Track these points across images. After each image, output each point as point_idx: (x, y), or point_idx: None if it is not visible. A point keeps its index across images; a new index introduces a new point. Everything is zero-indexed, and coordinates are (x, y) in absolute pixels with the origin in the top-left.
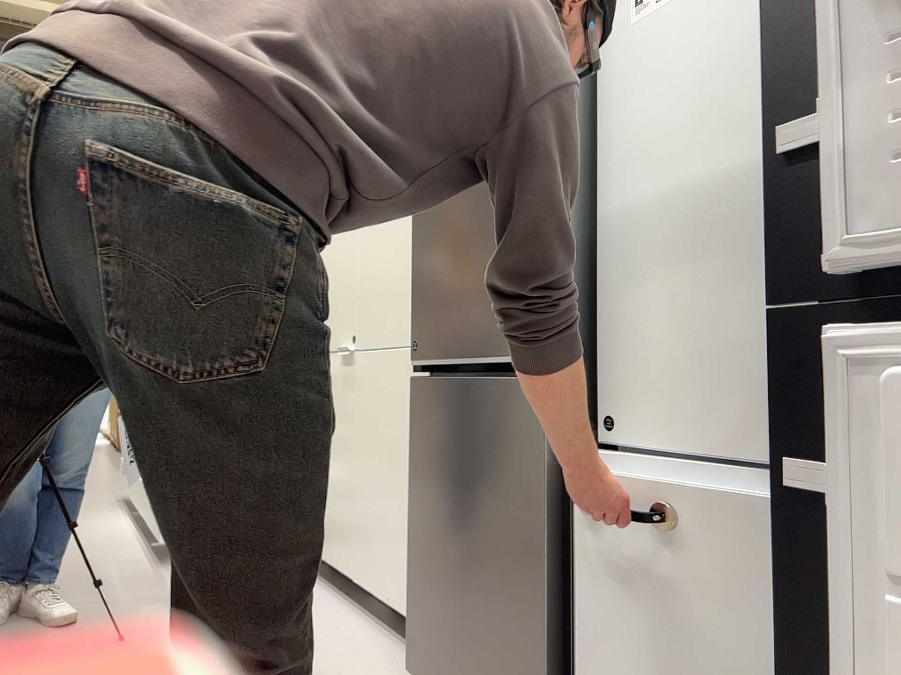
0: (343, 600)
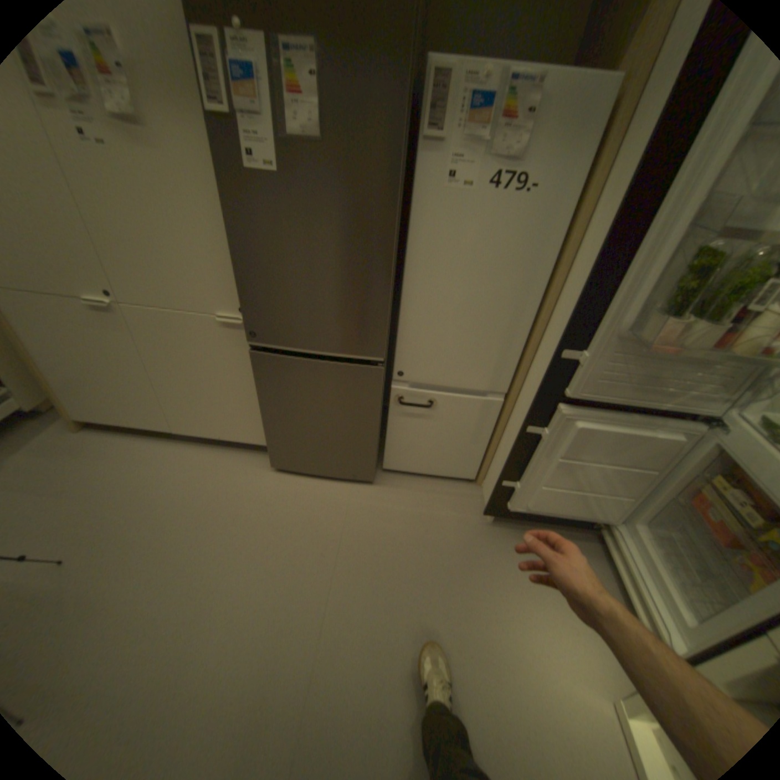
0: (159, 440)
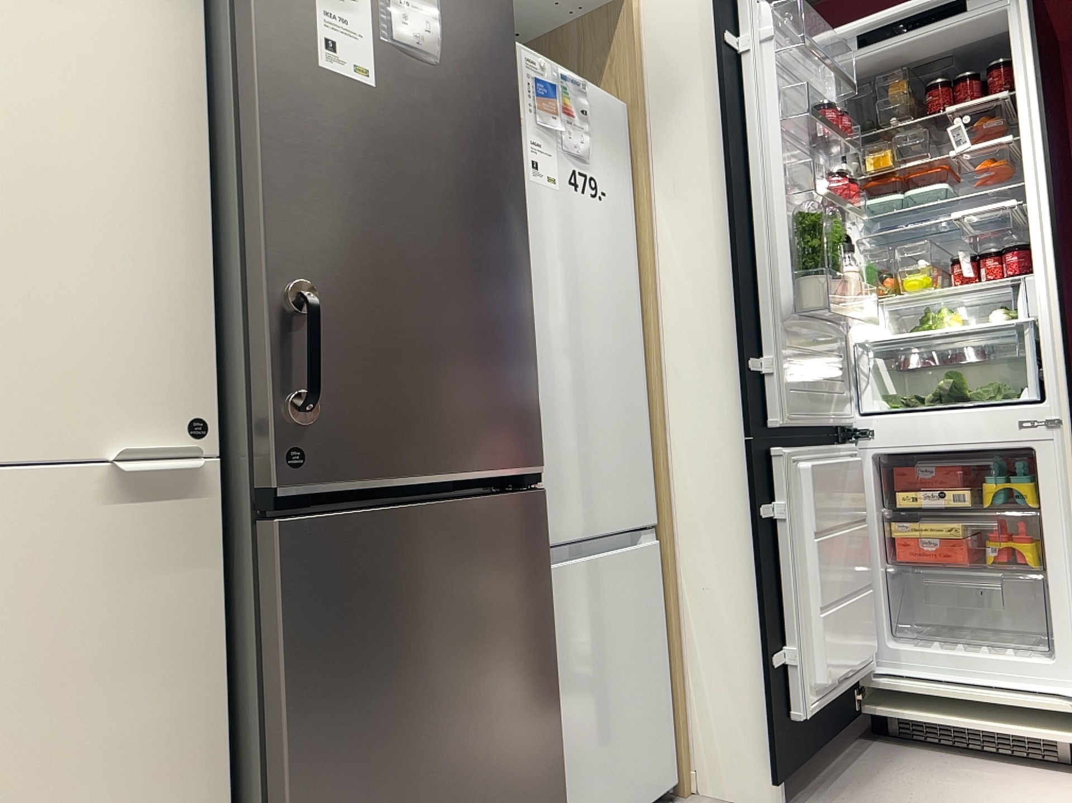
0: None
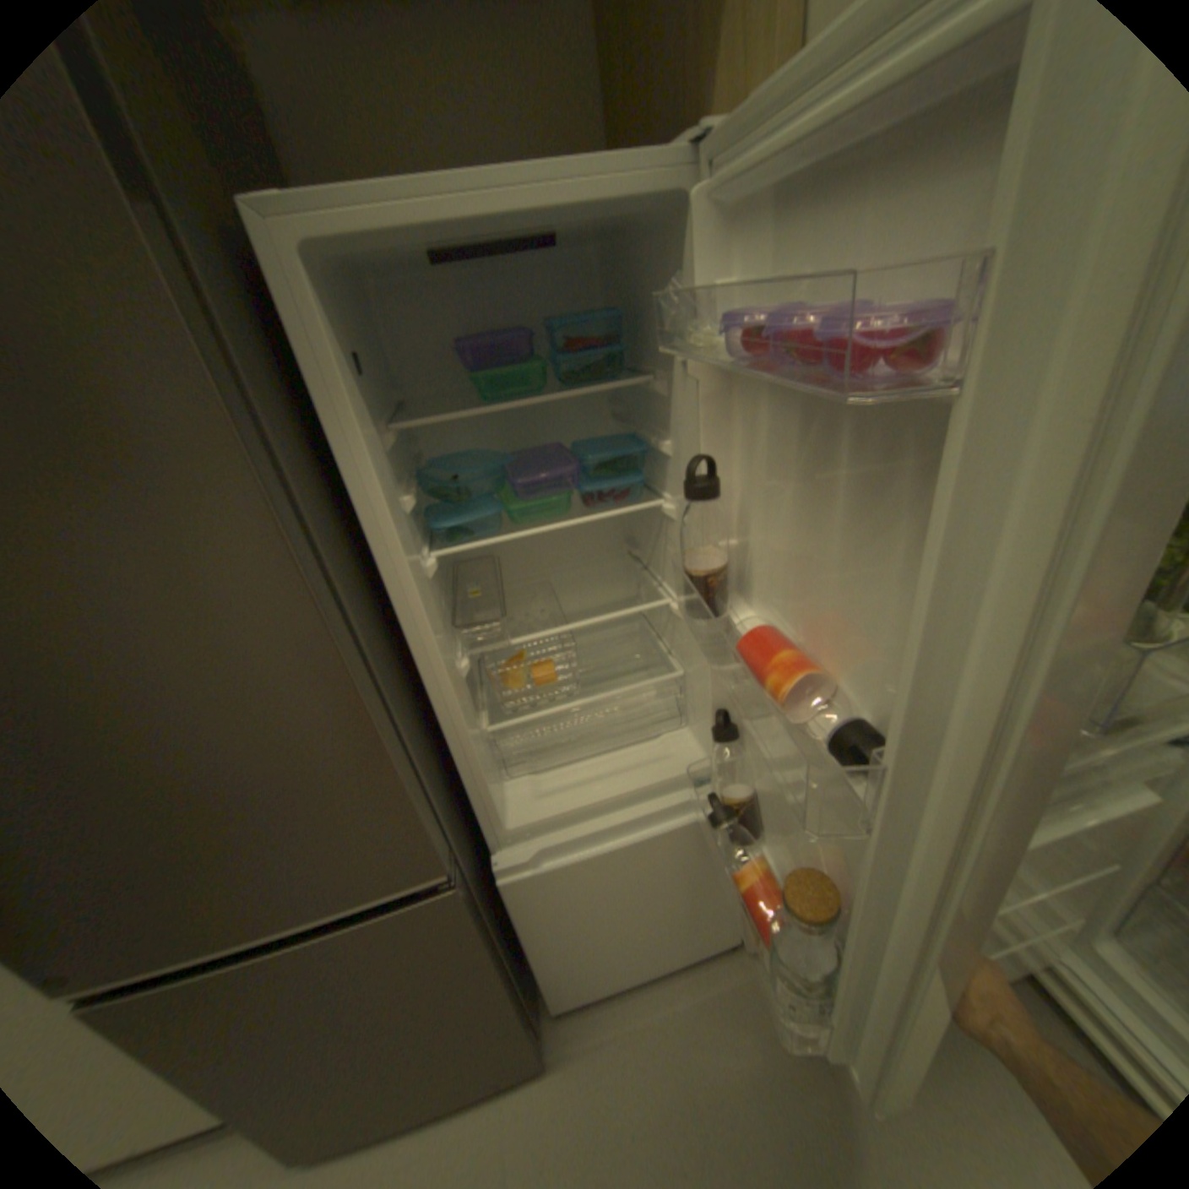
0: None
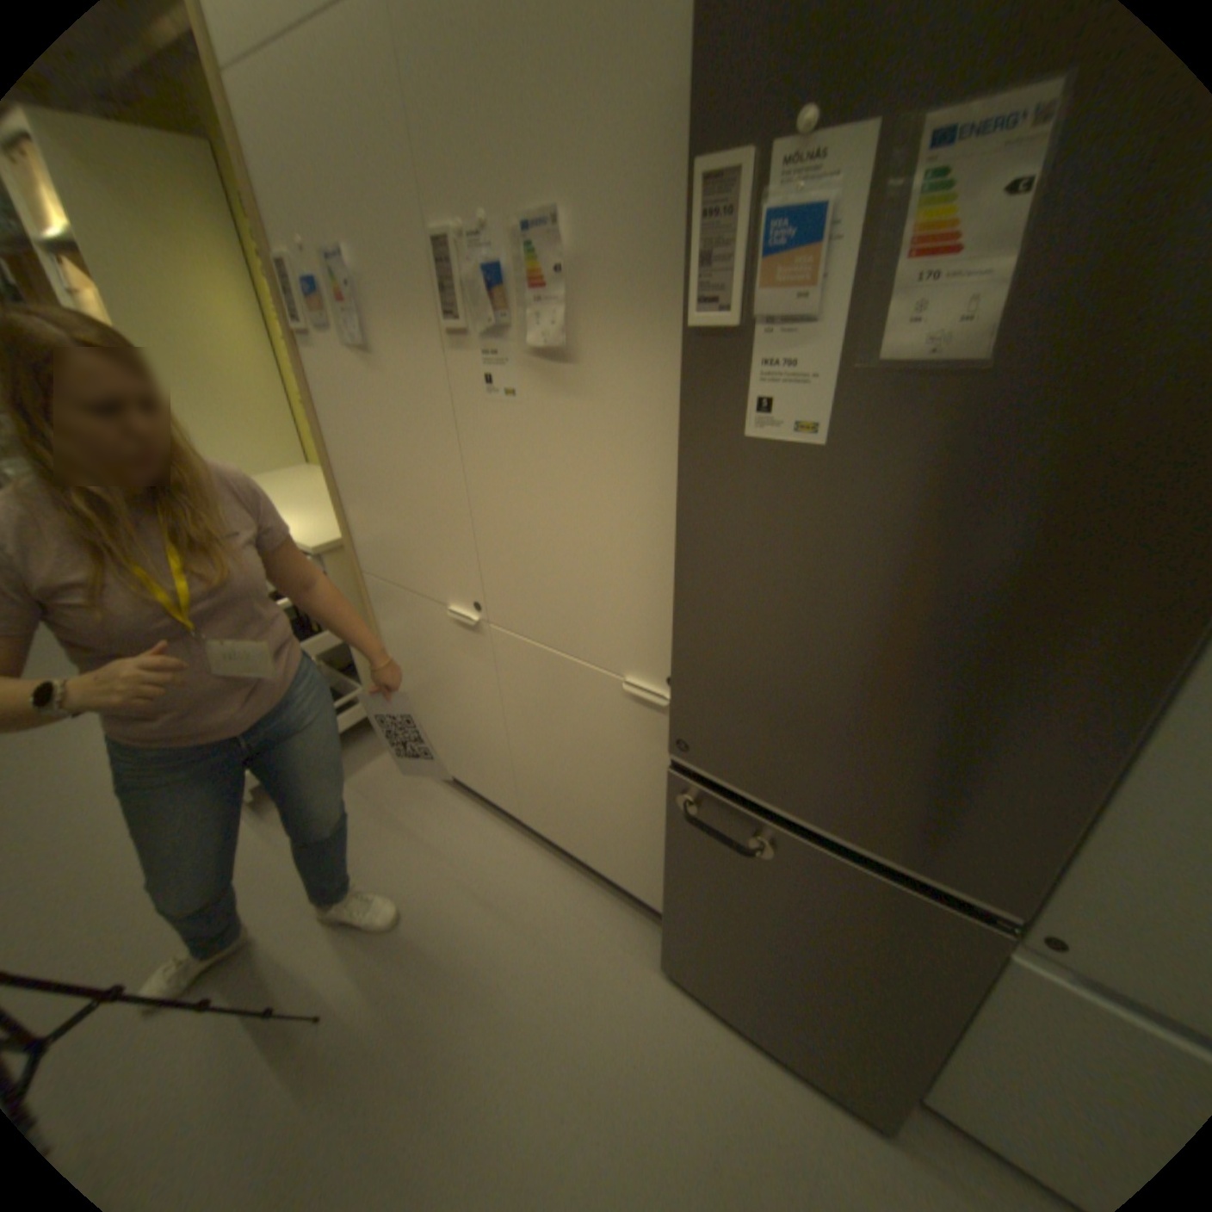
0: (503, 822)
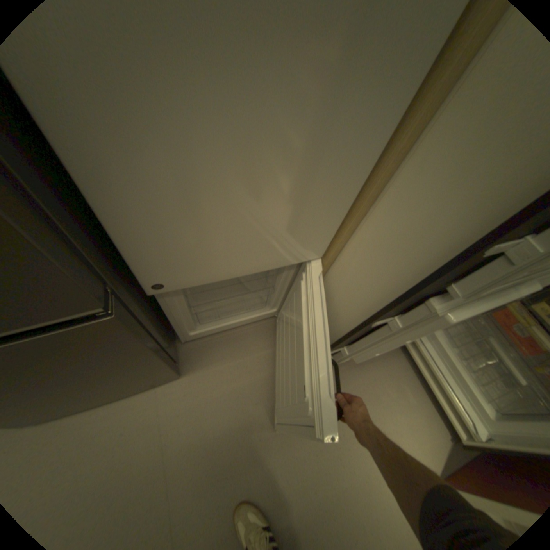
0: None
